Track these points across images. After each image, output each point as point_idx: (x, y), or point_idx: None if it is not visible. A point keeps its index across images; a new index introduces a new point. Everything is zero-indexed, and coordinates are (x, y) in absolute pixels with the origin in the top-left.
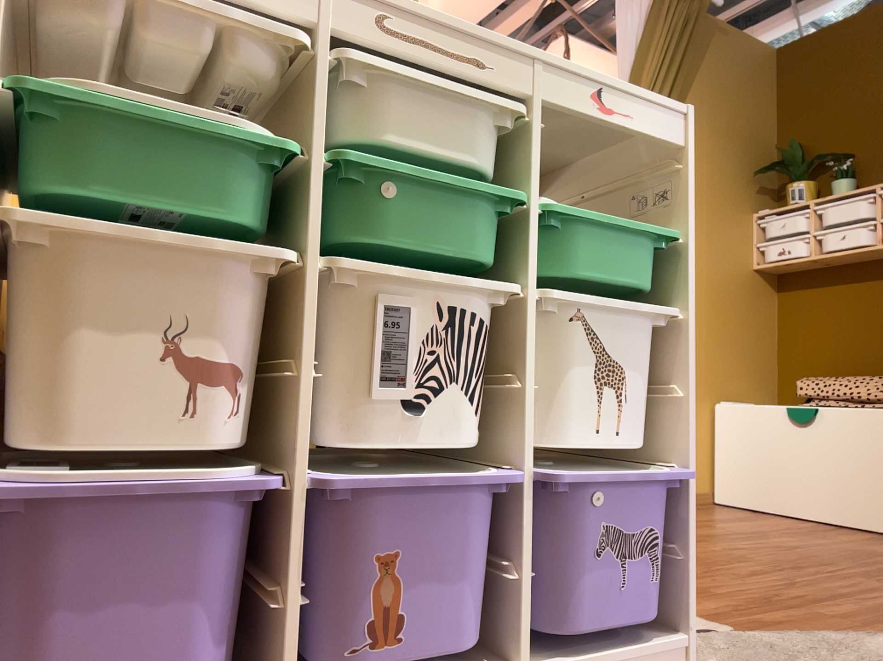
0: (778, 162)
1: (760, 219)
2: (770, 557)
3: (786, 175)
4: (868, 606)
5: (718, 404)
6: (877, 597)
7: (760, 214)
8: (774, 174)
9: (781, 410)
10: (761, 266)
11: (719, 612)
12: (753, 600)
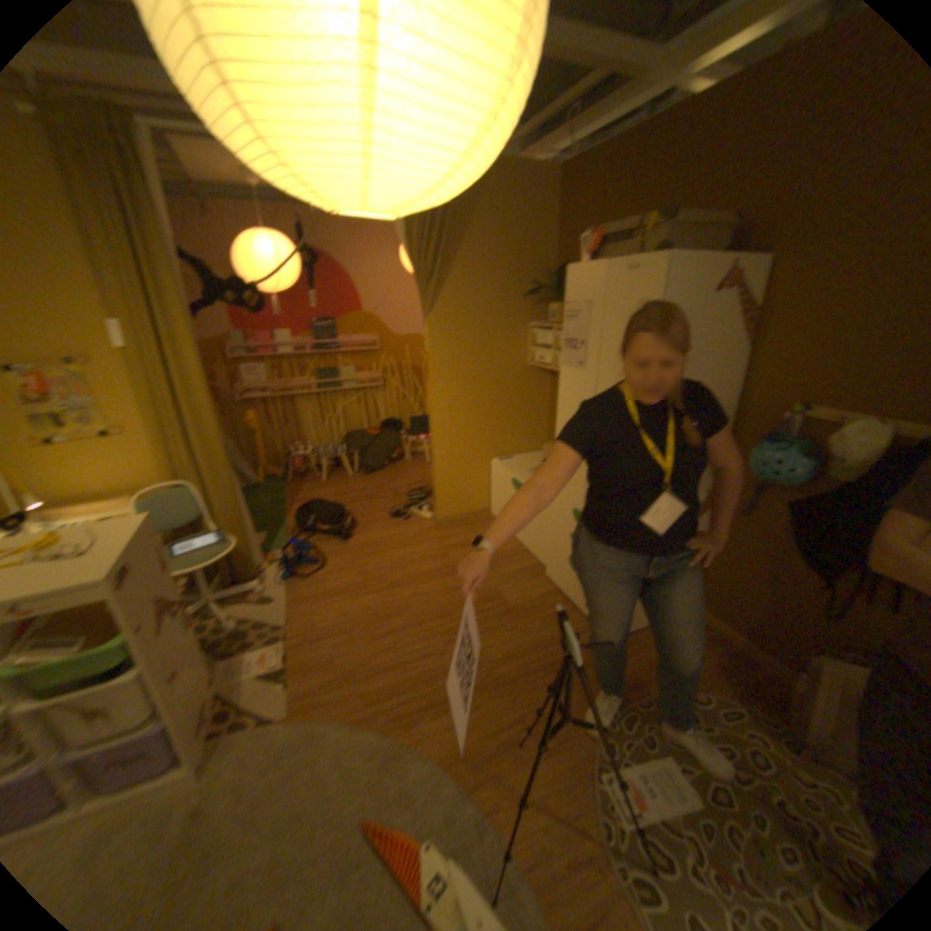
0: (550, 281)
1: (533, 330)
2: (419, 614)
3: (552, 295)
4: (390, 690)
5: (491, 465)
6: (411, 676)
7: (535, 325)
8: (543, 295)
9: (510, 483)
10: (533, 366)
11: (301, 701)
12: (335, 684)
